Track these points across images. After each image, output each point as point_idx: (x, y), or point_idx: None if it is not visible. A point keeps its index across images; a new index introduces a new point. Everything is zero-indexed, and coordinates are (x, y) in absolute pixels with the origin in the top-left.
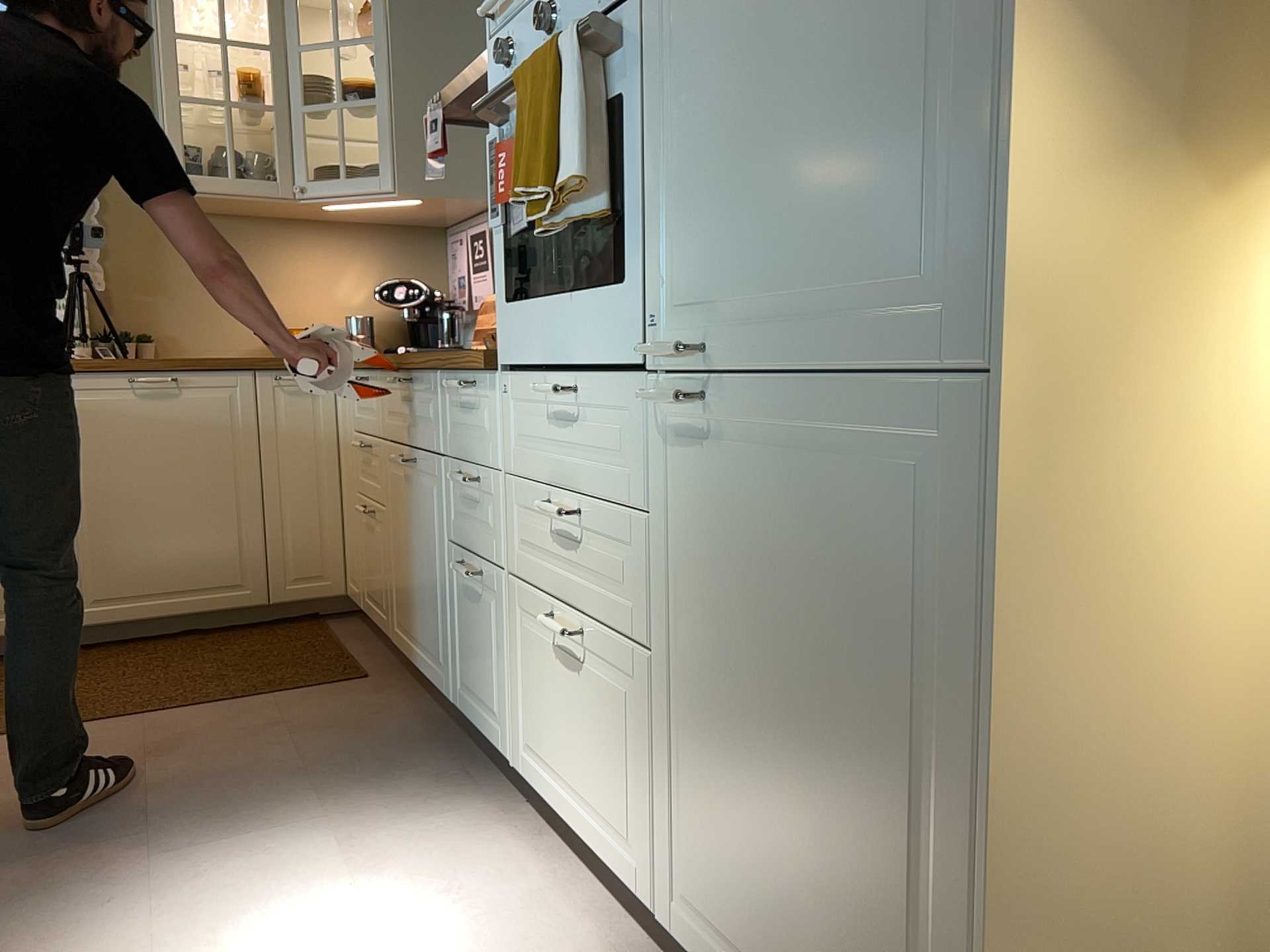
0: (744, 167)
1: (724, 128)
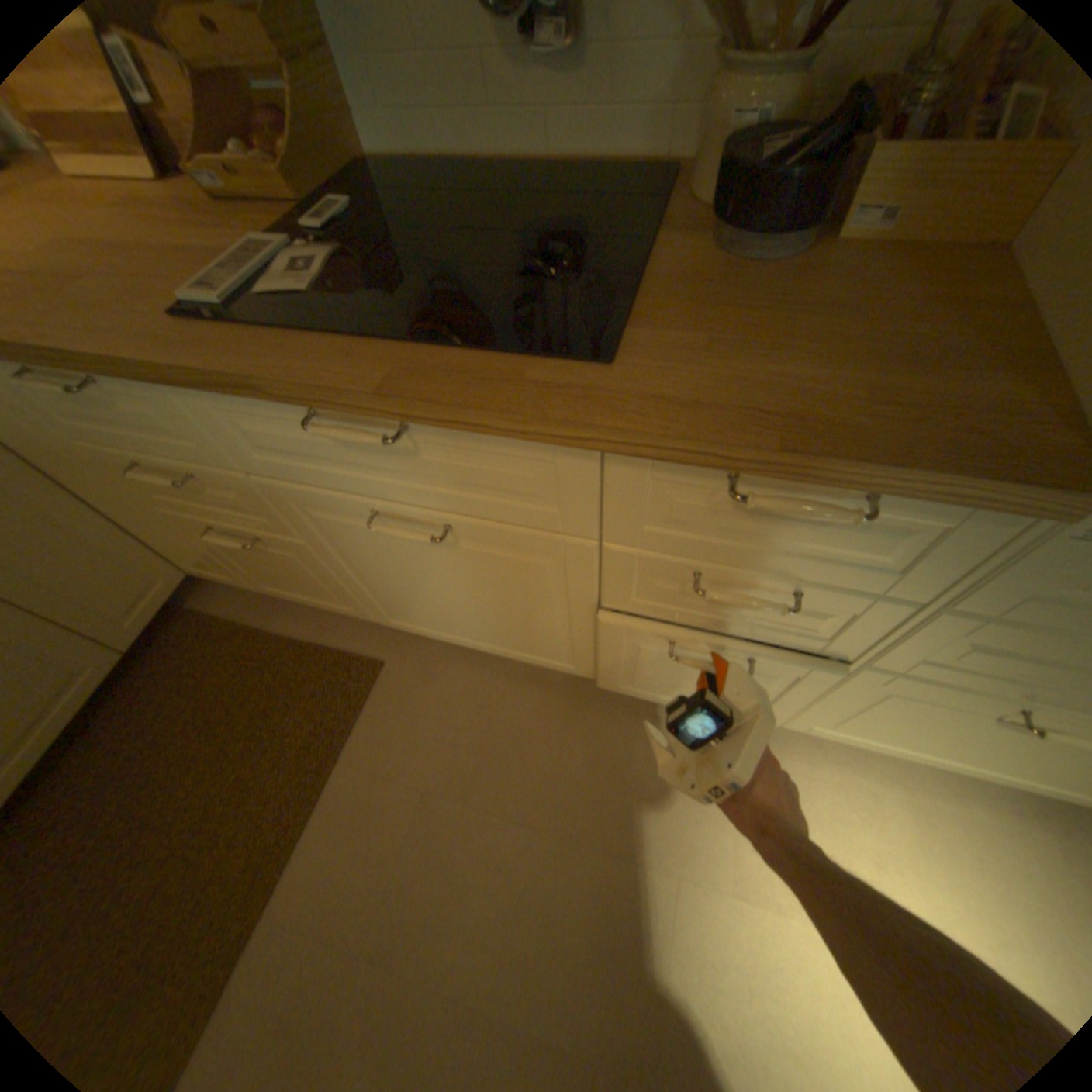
0: None
1: None
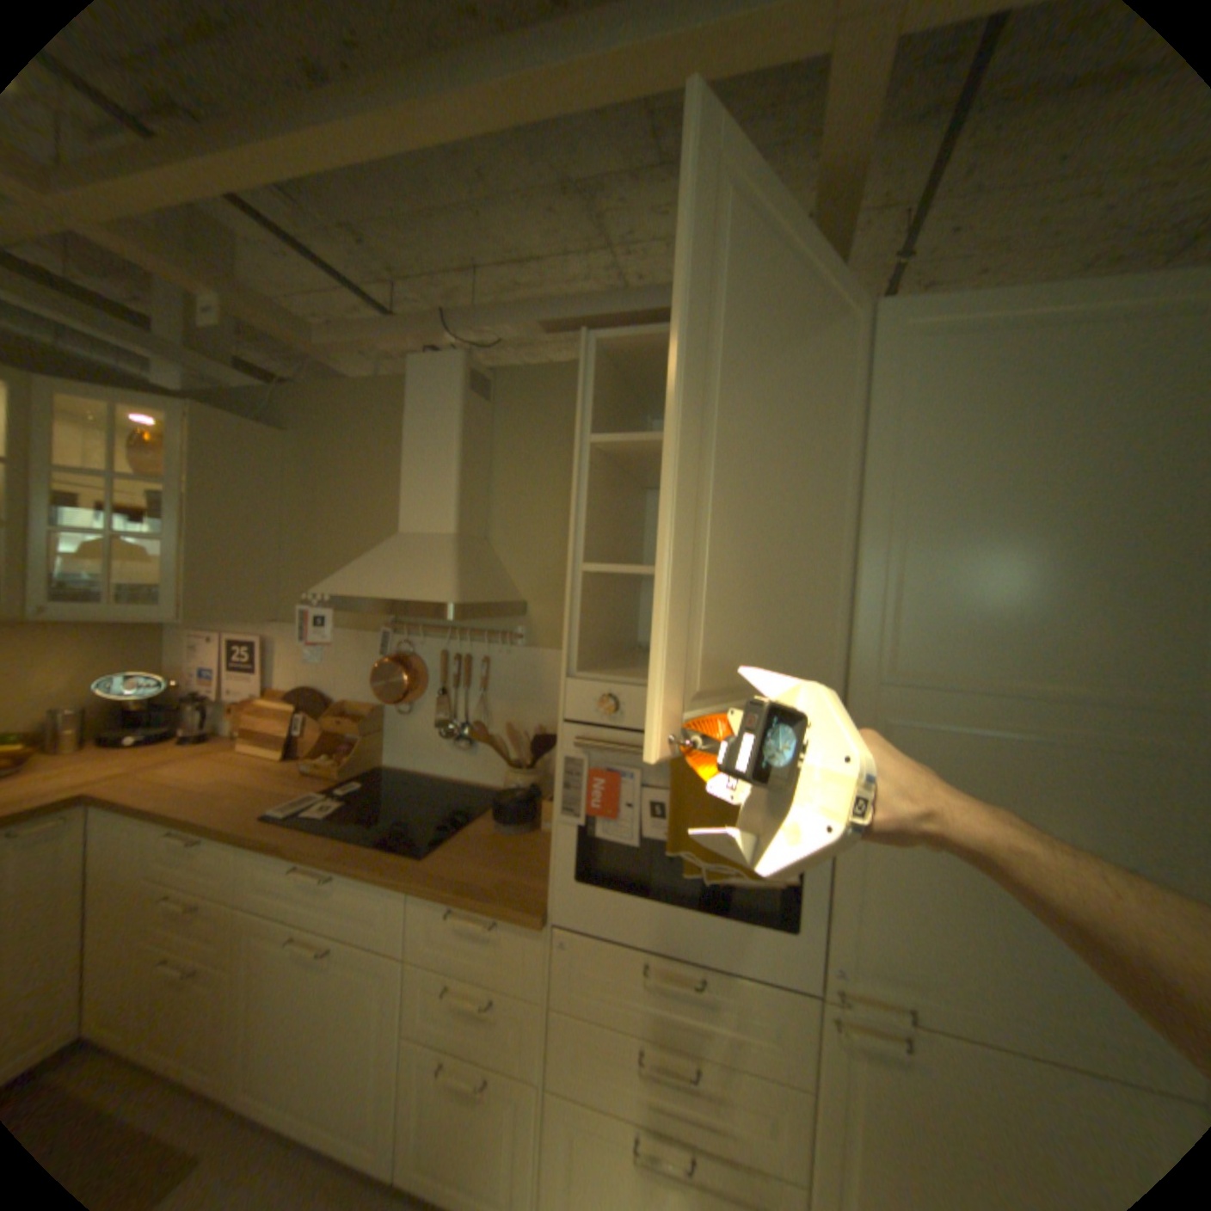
0: (956, 916)
1: (933, 885)
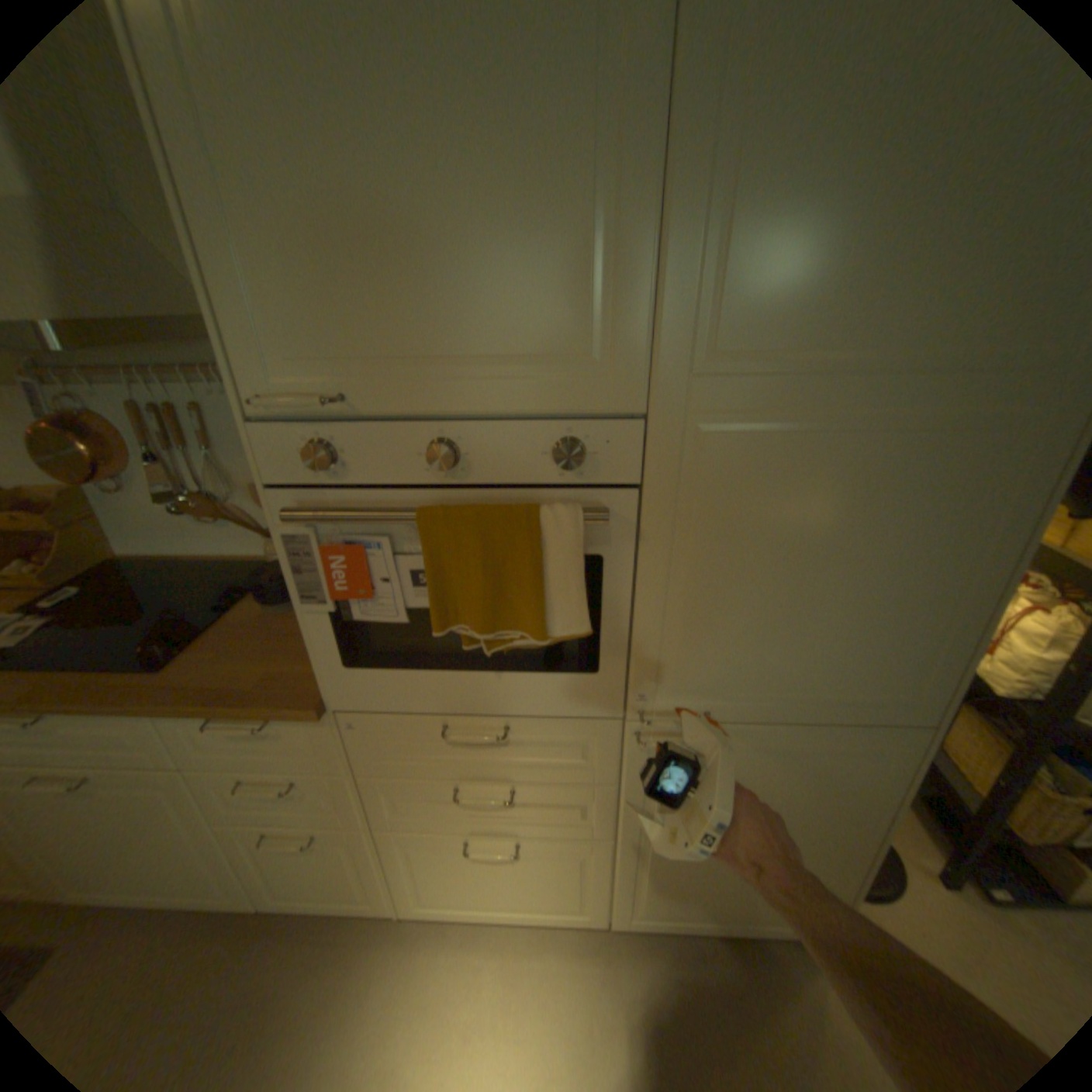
0: (756, 629)
1: (737, 604)
